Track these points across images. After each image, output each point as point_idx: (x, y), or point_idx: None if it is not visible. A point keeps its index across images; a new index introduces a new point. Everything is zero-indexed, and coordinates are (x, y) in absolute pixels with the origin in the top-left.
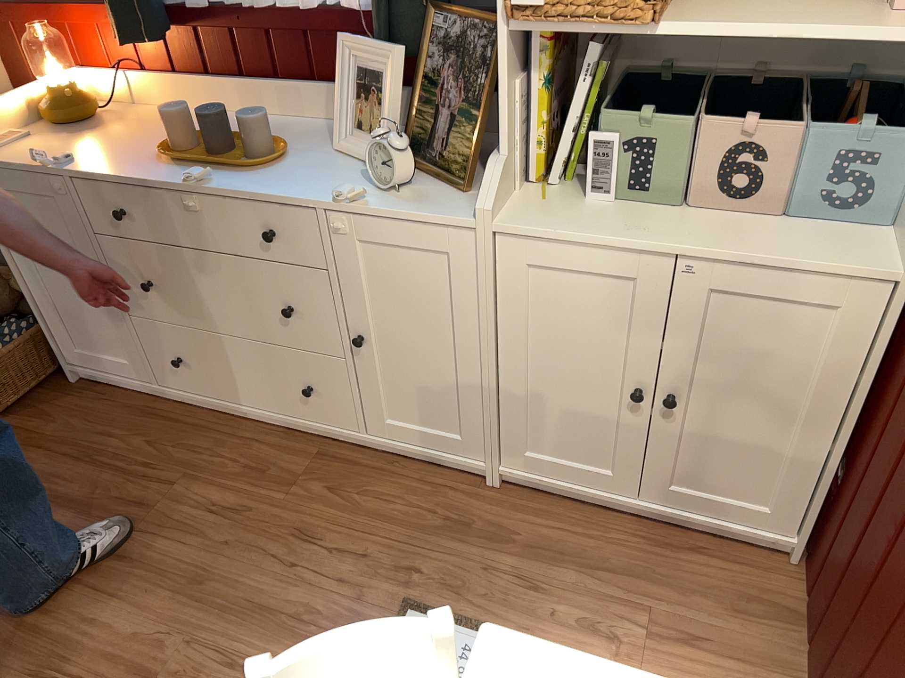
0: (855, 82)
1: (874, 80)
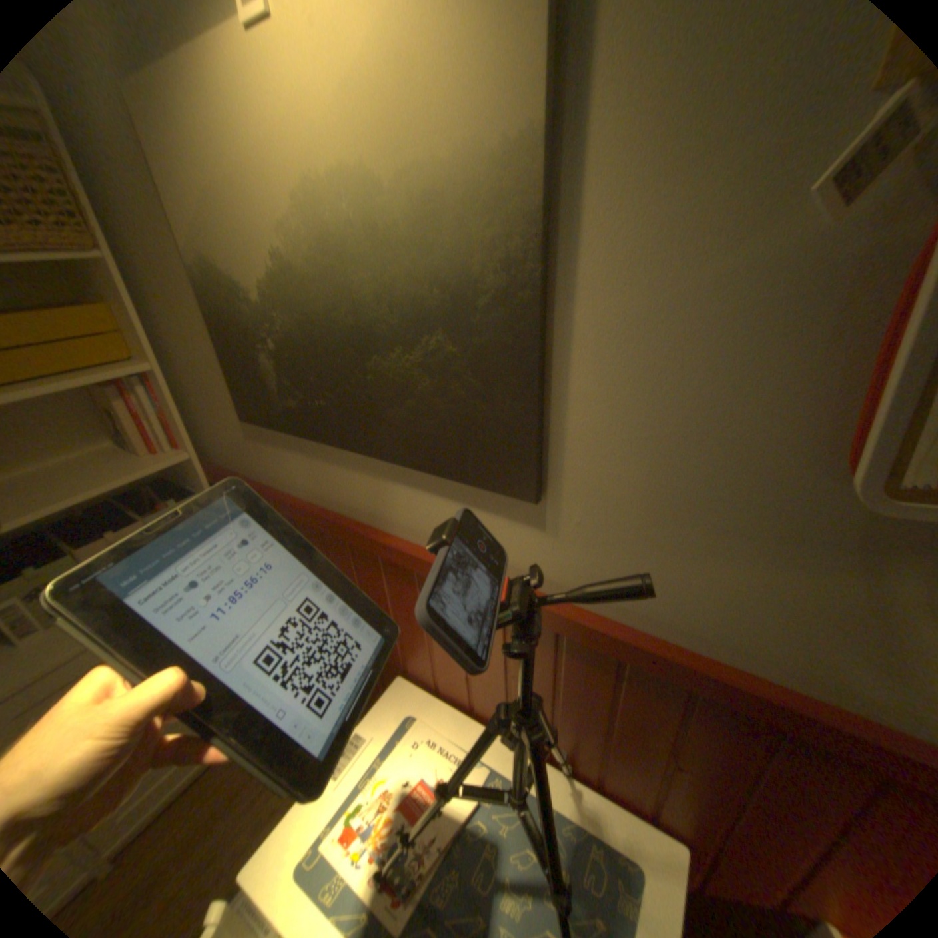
0: (138, 489)
1: (147, 484)
